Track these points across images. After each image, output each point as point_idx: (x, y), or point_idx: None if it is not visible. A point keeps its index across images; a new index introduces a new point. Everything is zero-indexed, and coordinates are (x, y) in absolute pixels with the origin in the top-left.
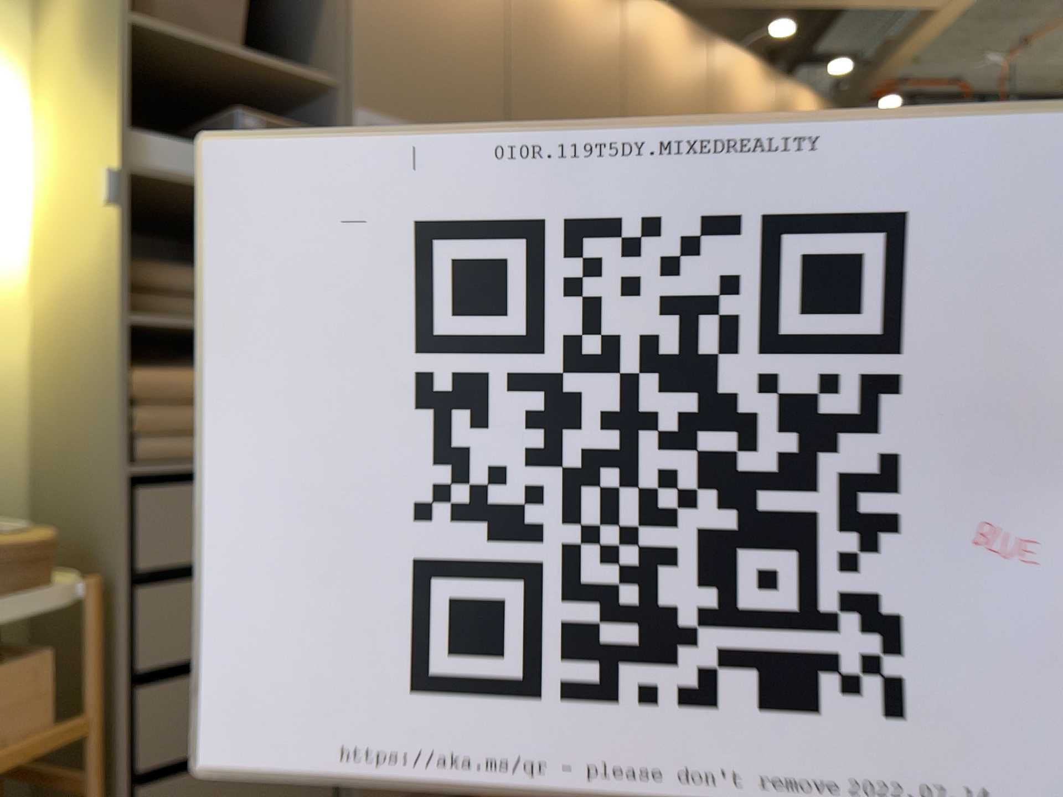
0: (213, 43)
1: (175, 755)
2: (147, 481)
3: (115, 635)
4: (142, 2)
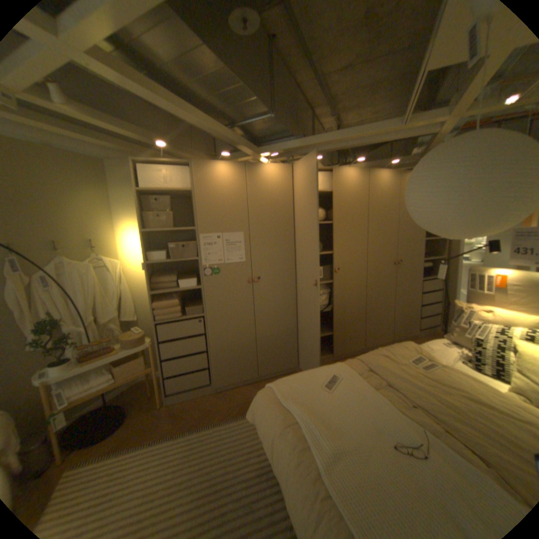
0: (166, 226)
1: (172, 374)
2: (159, 324)
3: (156, 353)
4: (148, 223)
